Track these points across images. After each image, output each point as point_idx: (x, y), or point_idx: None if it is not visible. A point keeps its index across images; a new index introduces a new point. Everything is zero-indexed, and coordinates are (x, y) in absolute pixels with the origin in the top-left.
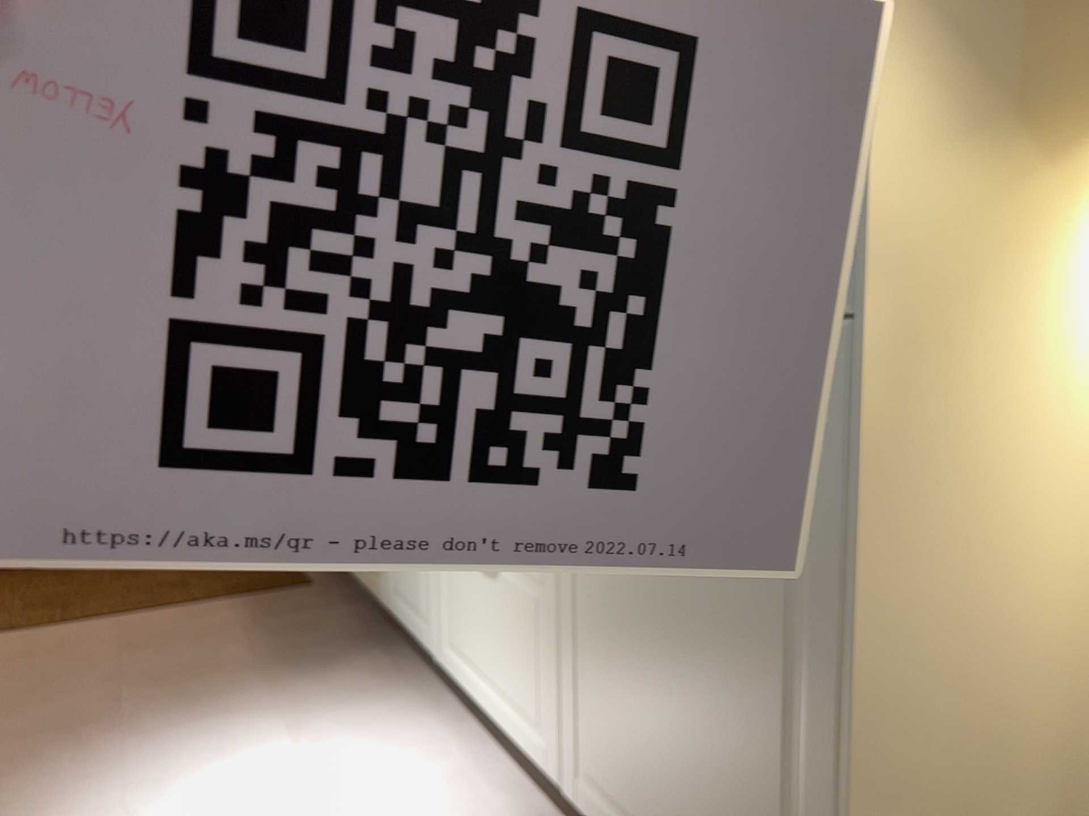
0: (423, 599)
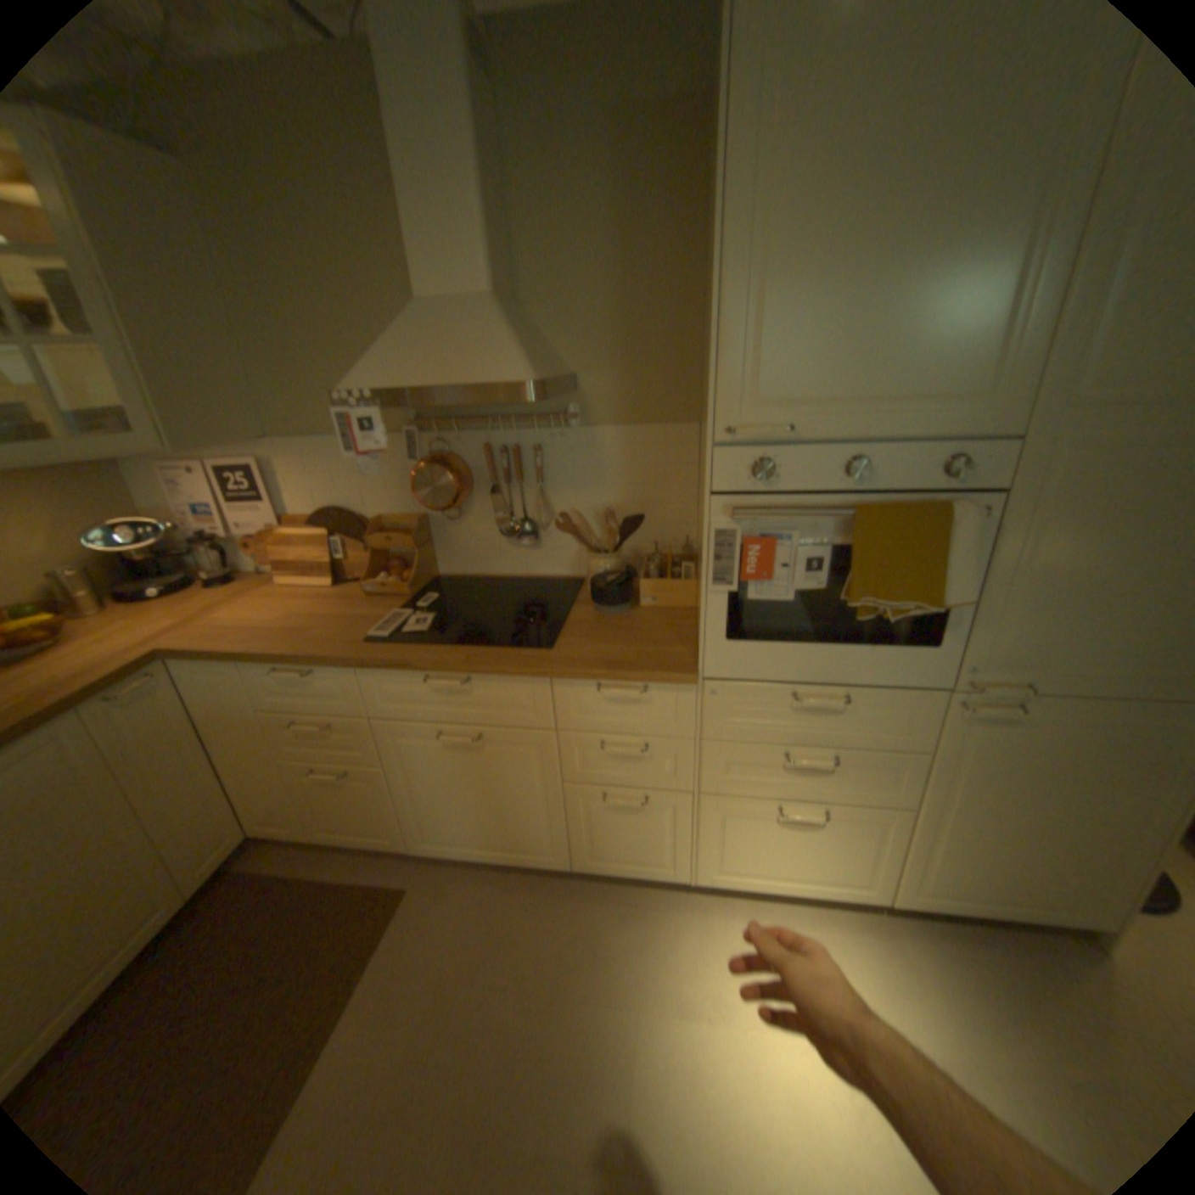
0: (663, 856)
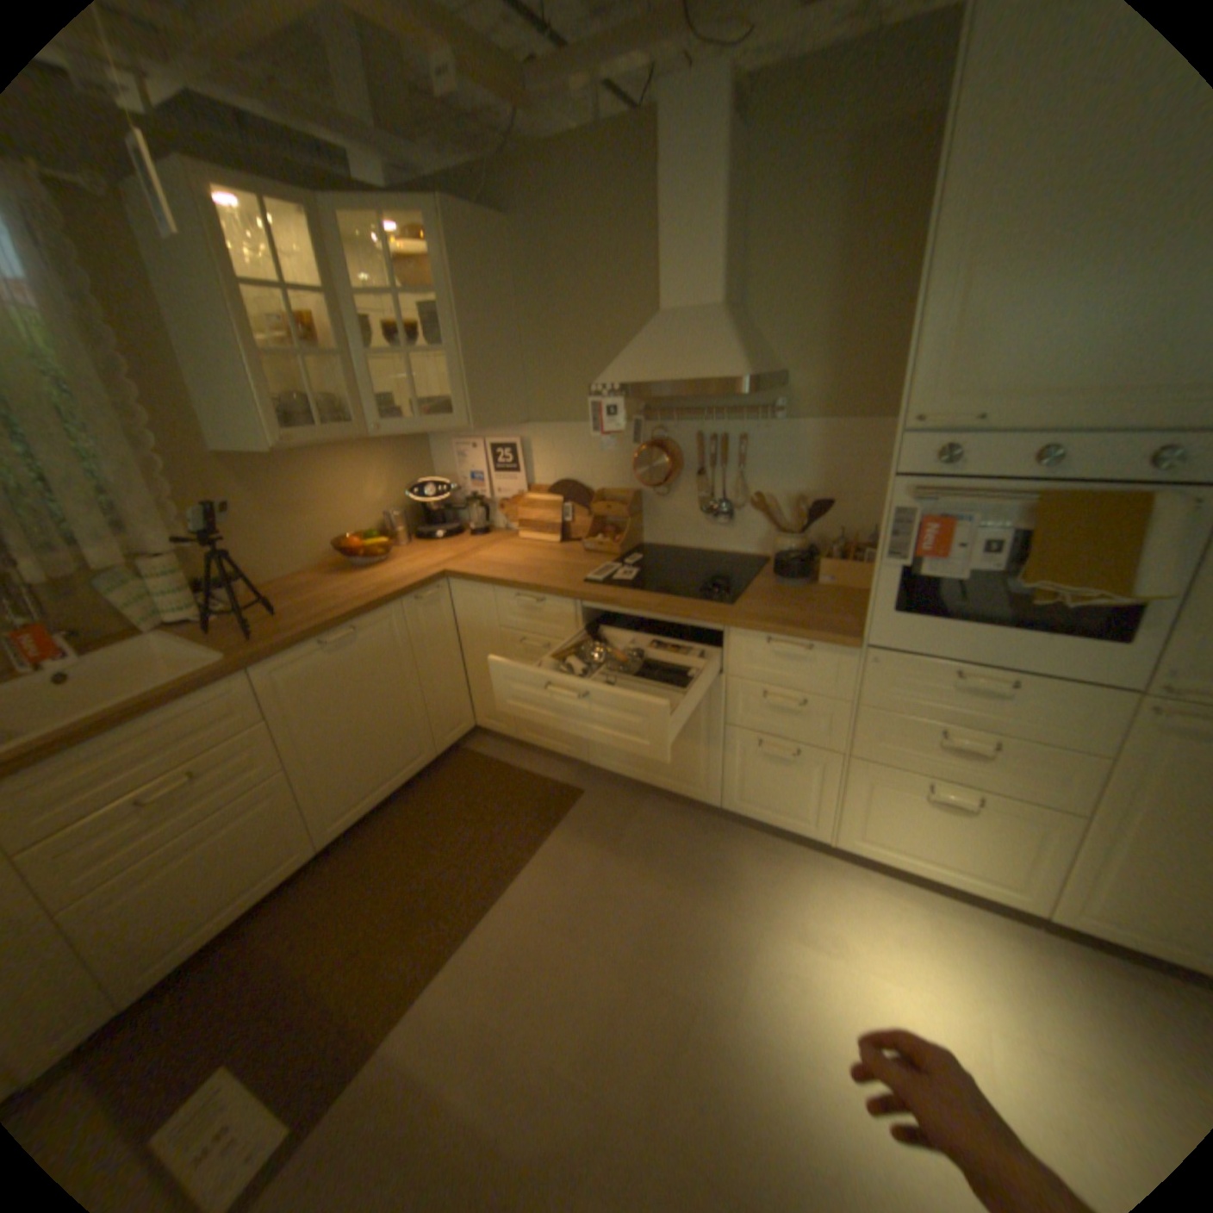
0: (807, 810)
